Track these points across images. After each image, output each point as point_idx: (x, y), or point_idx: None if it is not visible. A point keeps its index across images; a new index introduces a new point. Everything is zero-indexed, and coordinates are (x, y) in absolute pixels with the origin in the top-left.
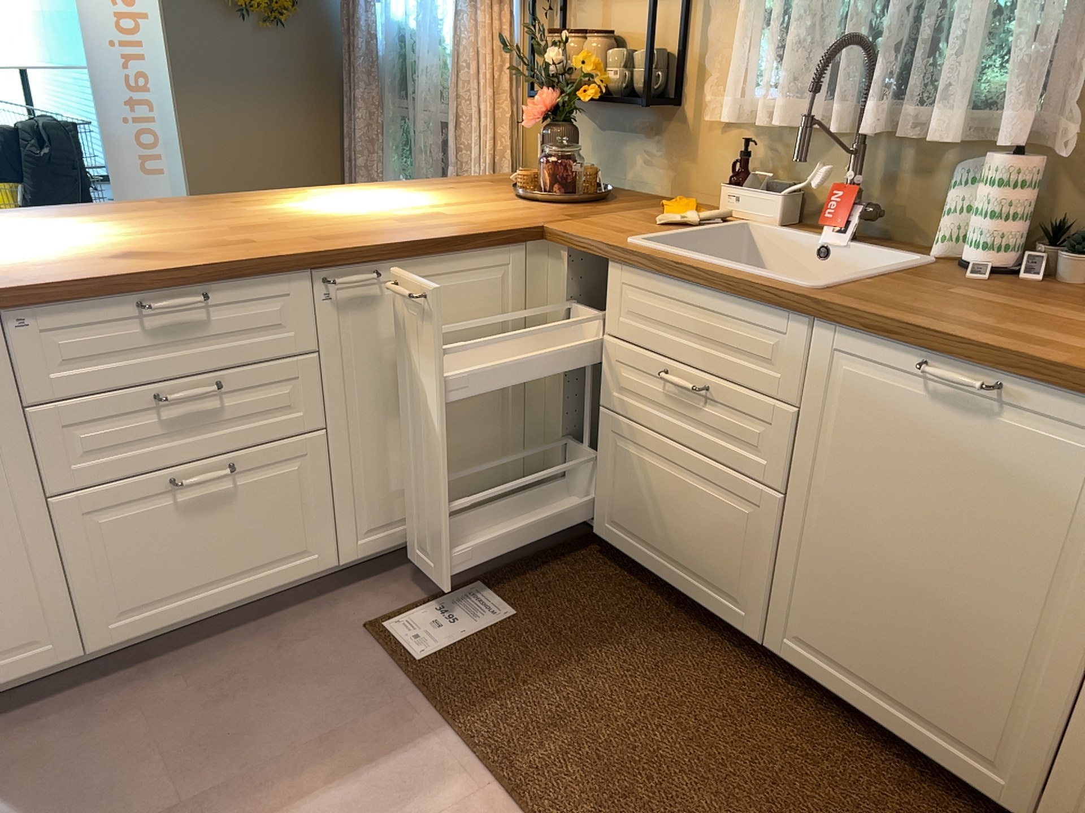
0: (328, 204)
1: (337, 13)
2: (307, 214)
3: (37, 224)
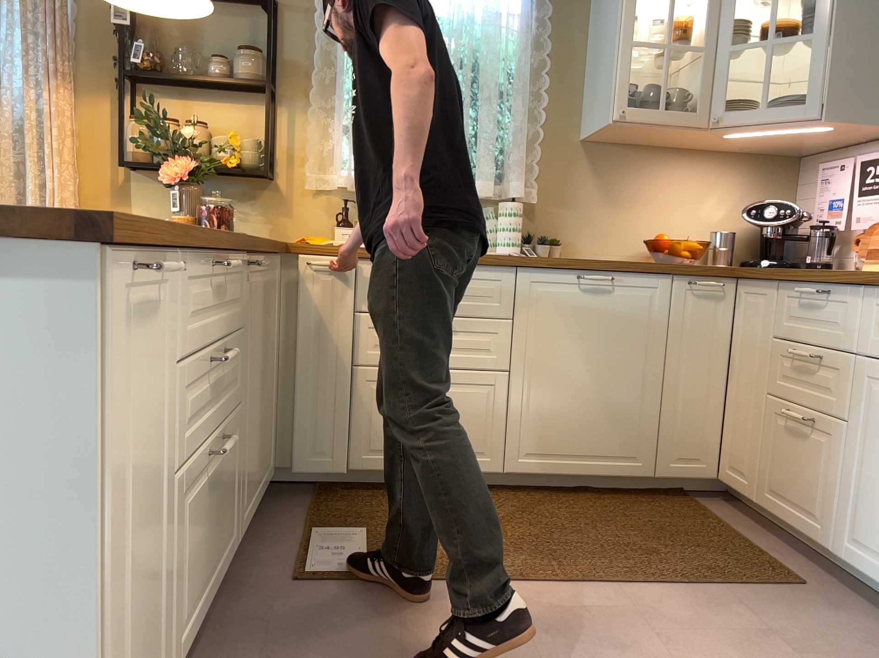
0: None
1: None
2: None
3: None
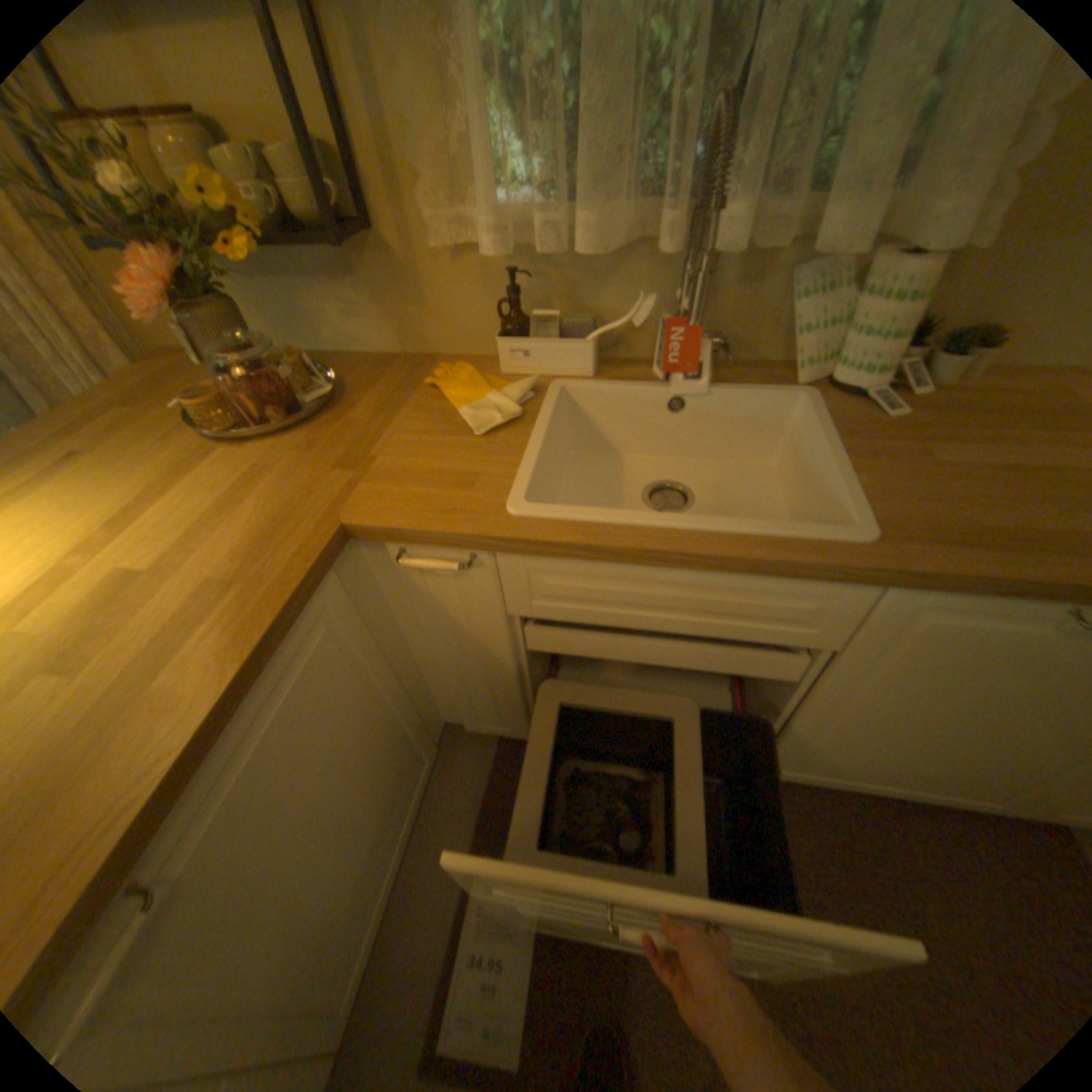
0: None
1: None
2: None
3: None
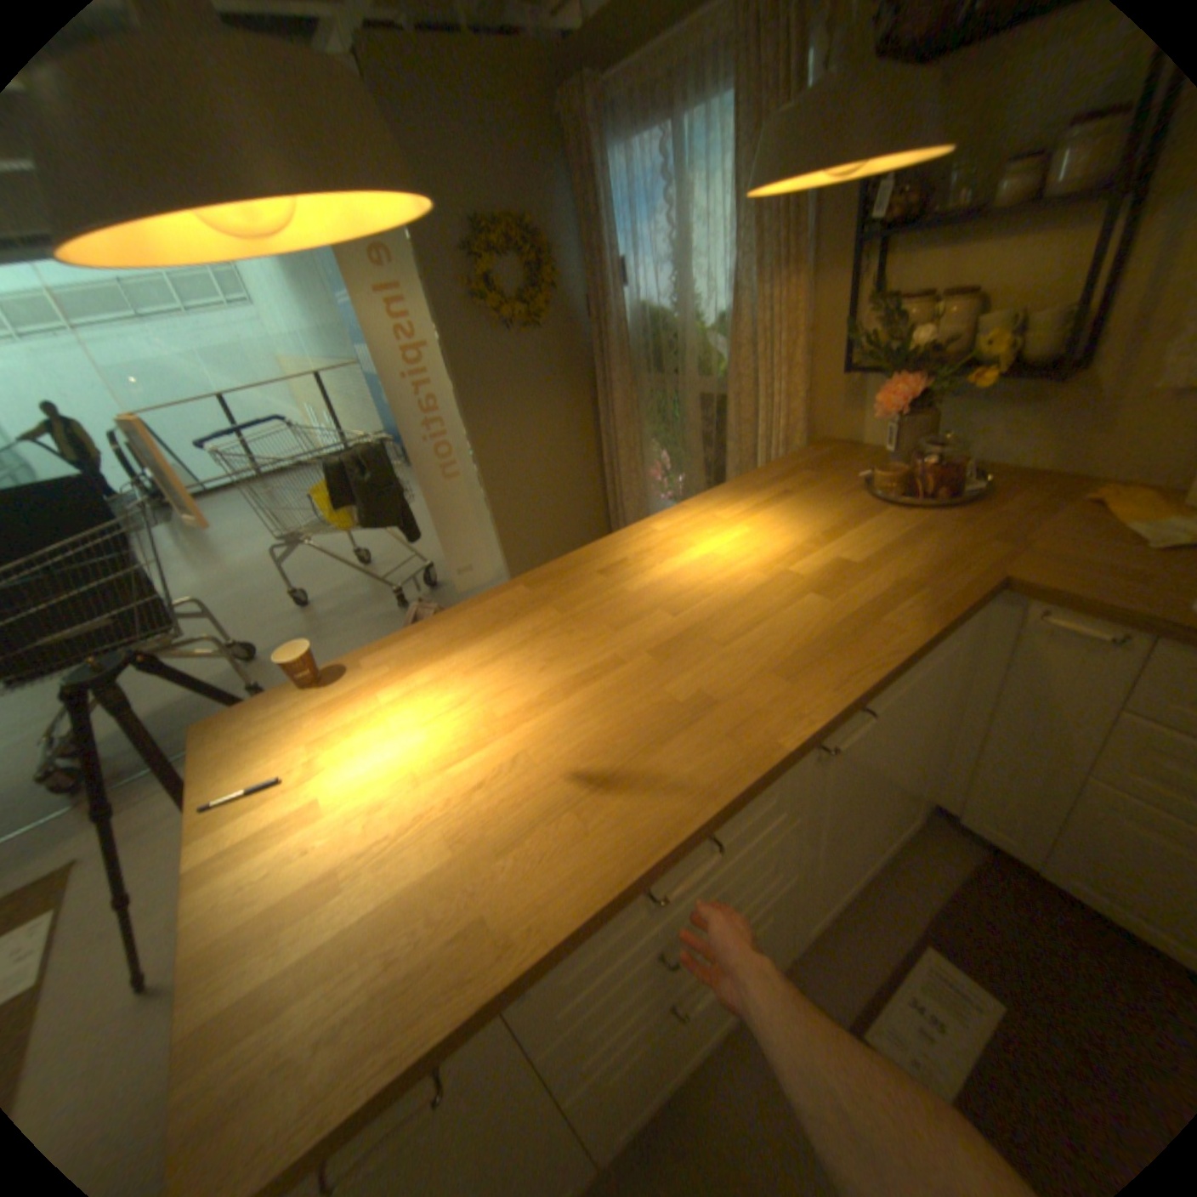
0: (698, 557)
1: (577, 300)
2: (700, 593)
3: (429, 673)
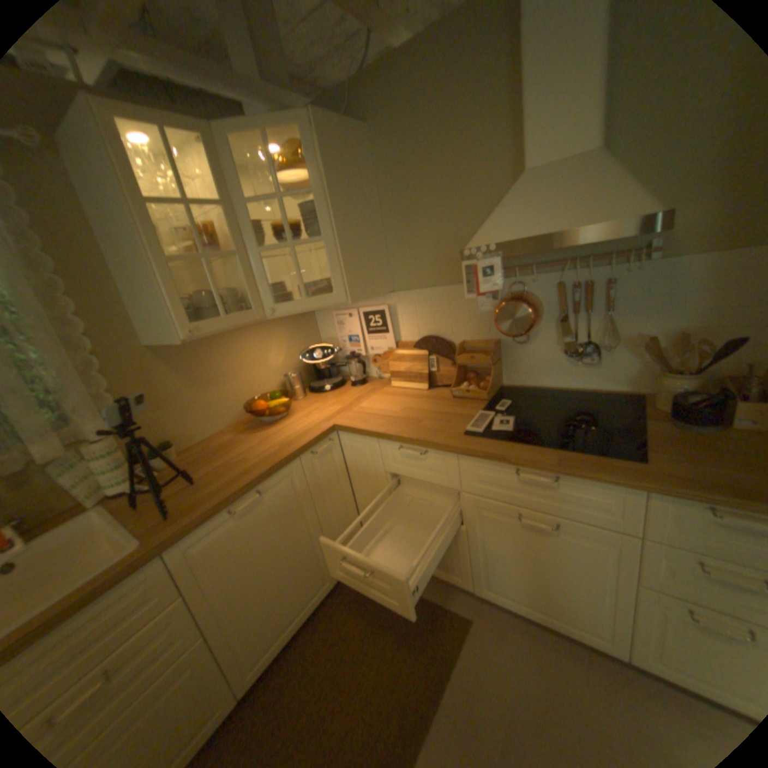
0: None
1: None
2: None
3: None
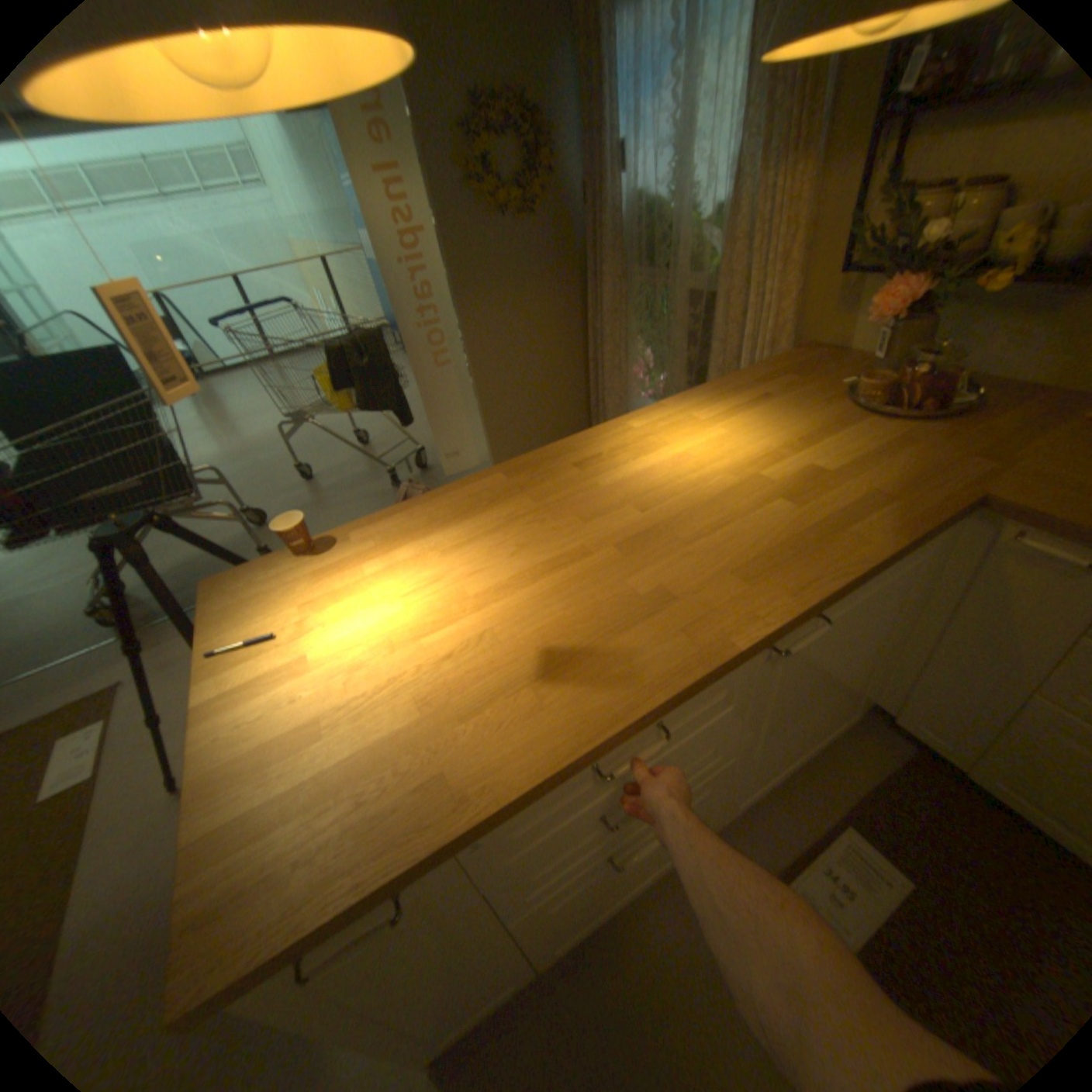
0: (671, 456)
1: (574, 185)
2: (670, 491)
3: (410, 550)
